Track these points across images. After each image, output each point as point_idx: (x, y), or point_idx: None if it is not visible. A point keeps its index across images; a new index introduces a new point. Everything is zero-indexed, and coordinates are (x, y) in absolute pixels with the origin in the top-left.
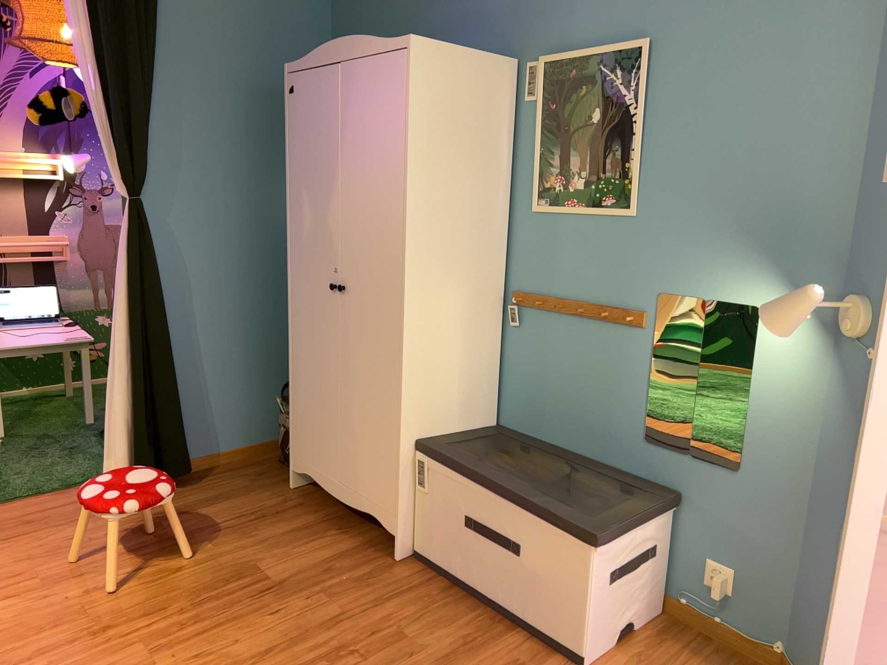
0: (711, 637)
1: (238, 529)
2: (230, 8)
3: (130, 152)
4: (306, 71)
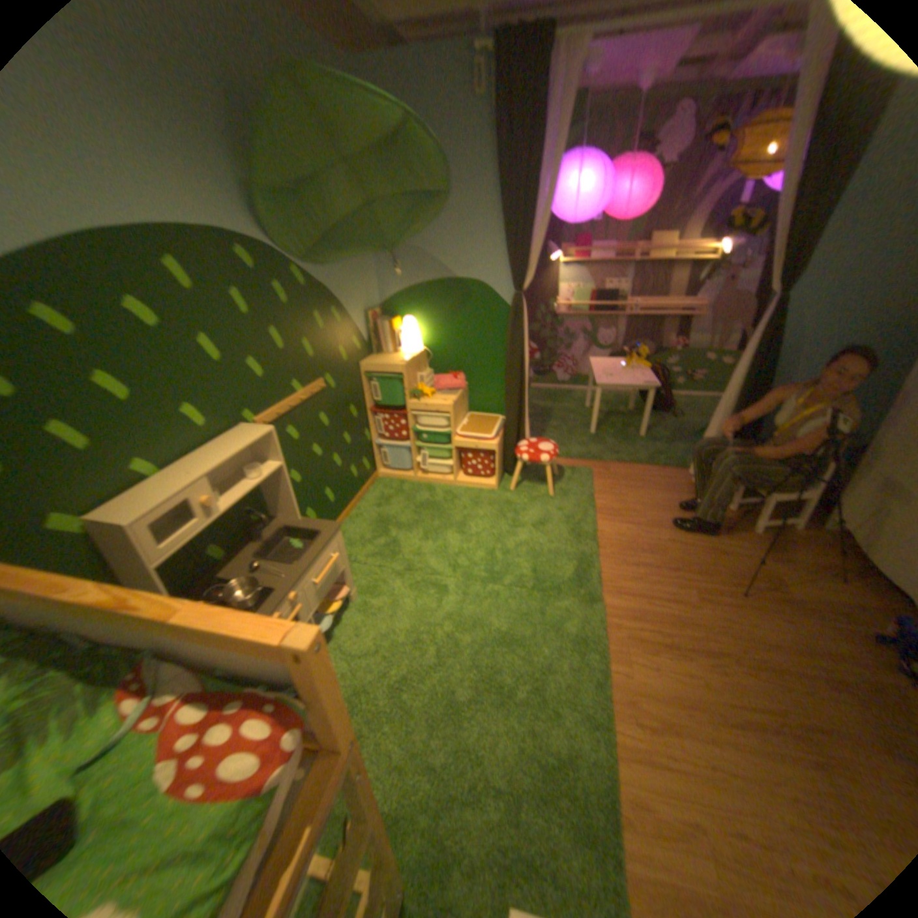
0: None
1: (773, 545)
2: None
3: (795, 259)
4: None
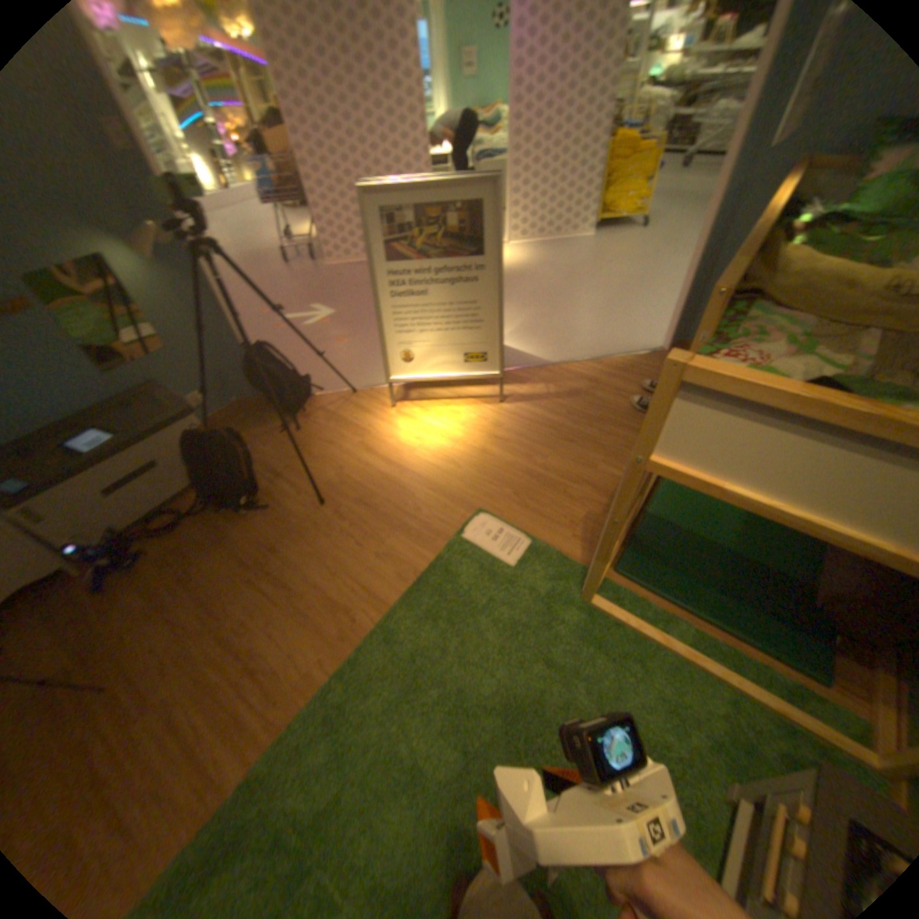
0: (216, 423)
1: None
2: None
3: None
4: None
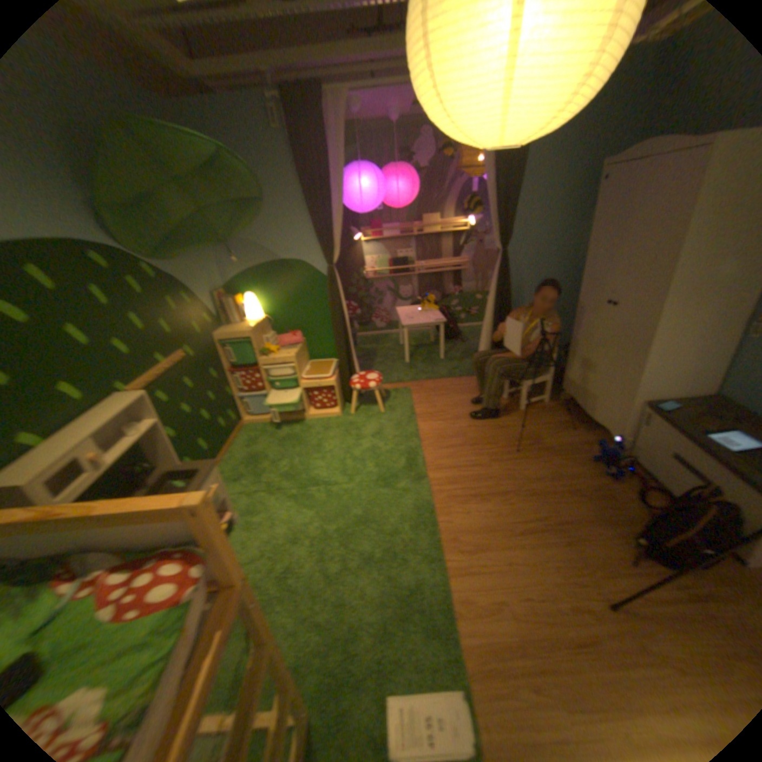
0: None
1: (531, 416)
2: (572, 123)
3: (504, 227)
4: (619, 163)
